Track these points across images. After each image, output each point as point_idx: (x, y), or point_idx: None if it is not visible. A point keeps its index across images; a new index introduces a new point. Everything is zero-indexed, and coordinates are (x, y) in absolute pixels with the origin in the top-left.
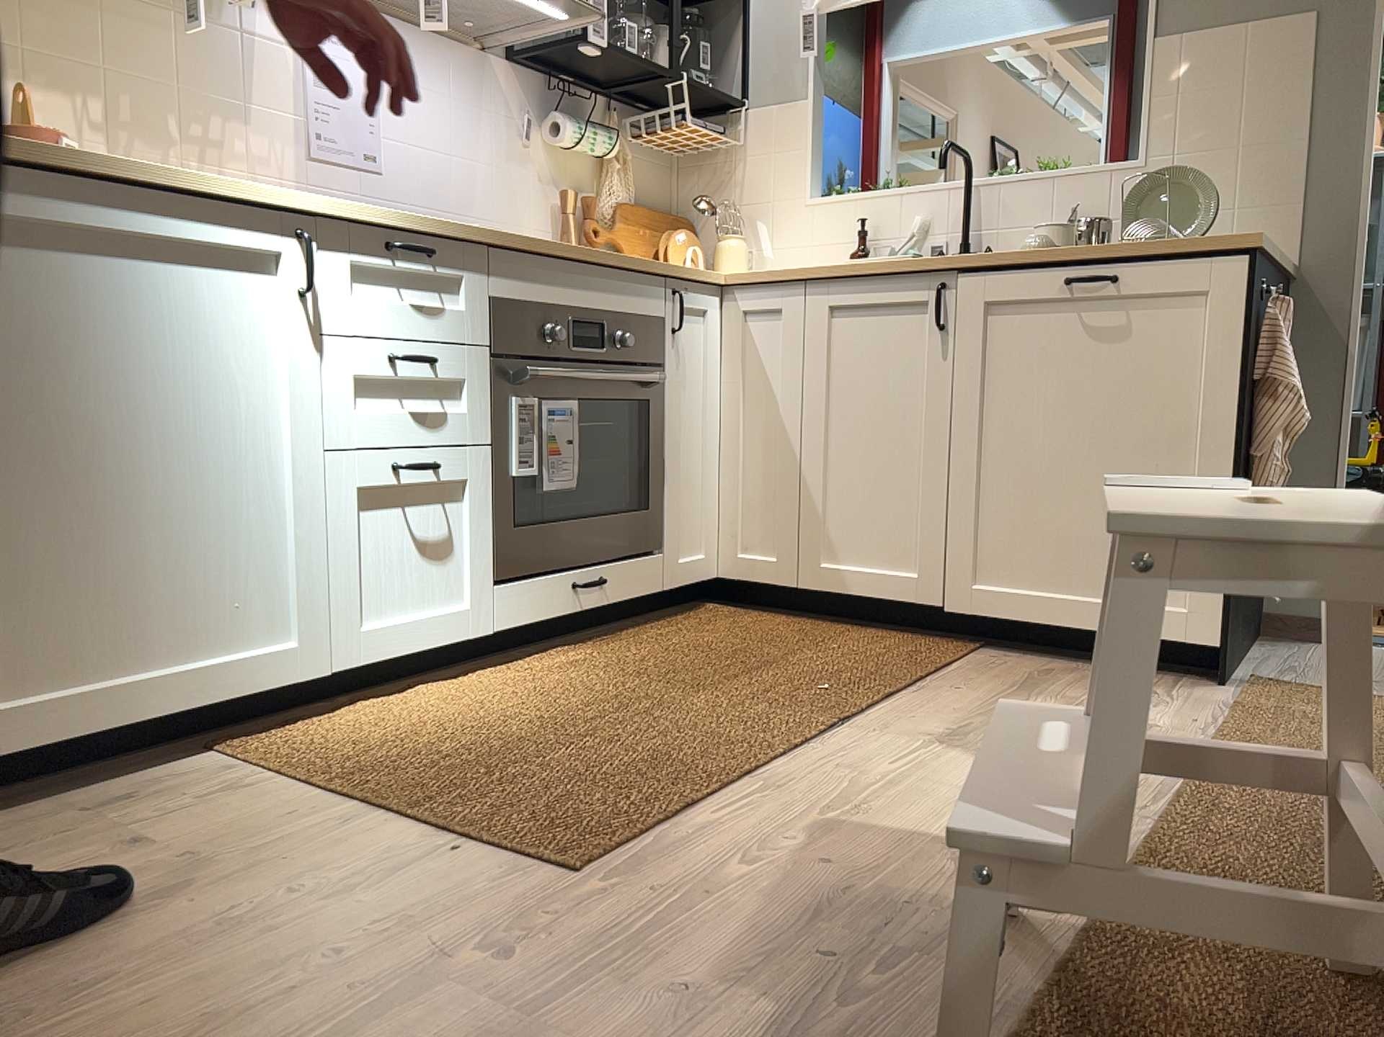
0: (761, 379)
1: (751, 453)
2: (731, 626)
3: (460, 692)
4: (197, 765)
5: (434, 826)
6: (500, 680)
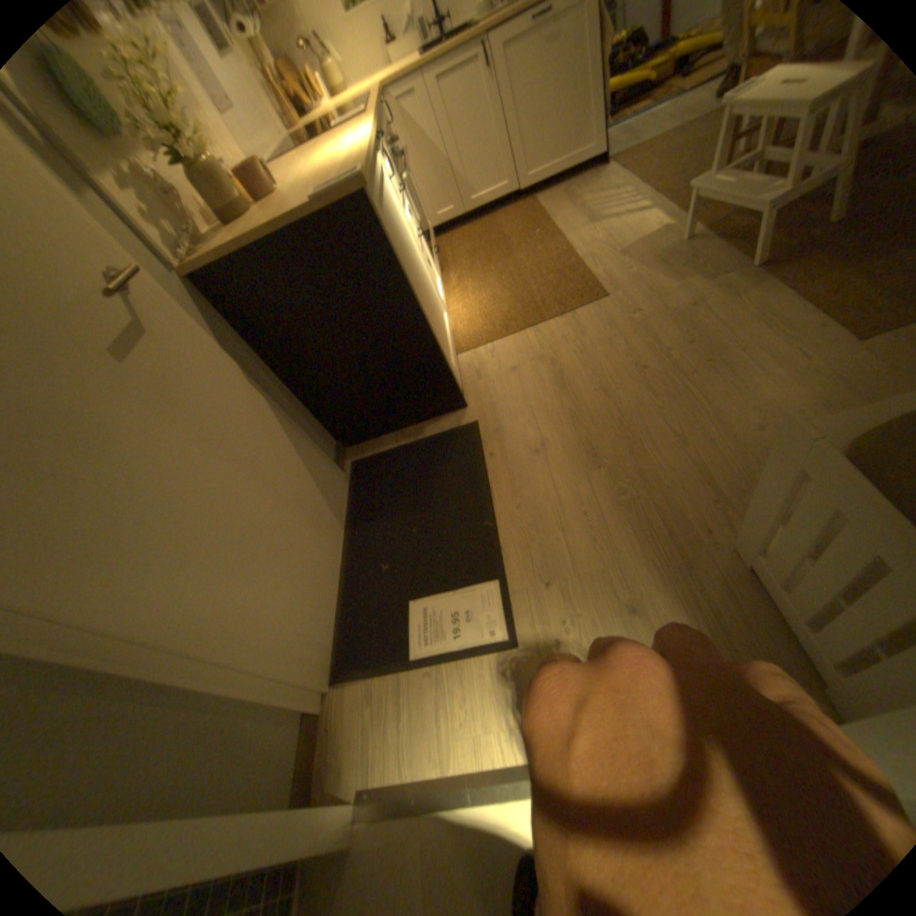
0: (416, 130)
1: (425, 168)
2: (463, 239)
3: (462, 301)
4: (467, 356)
5: (561, 312)
6: (459, 292)
